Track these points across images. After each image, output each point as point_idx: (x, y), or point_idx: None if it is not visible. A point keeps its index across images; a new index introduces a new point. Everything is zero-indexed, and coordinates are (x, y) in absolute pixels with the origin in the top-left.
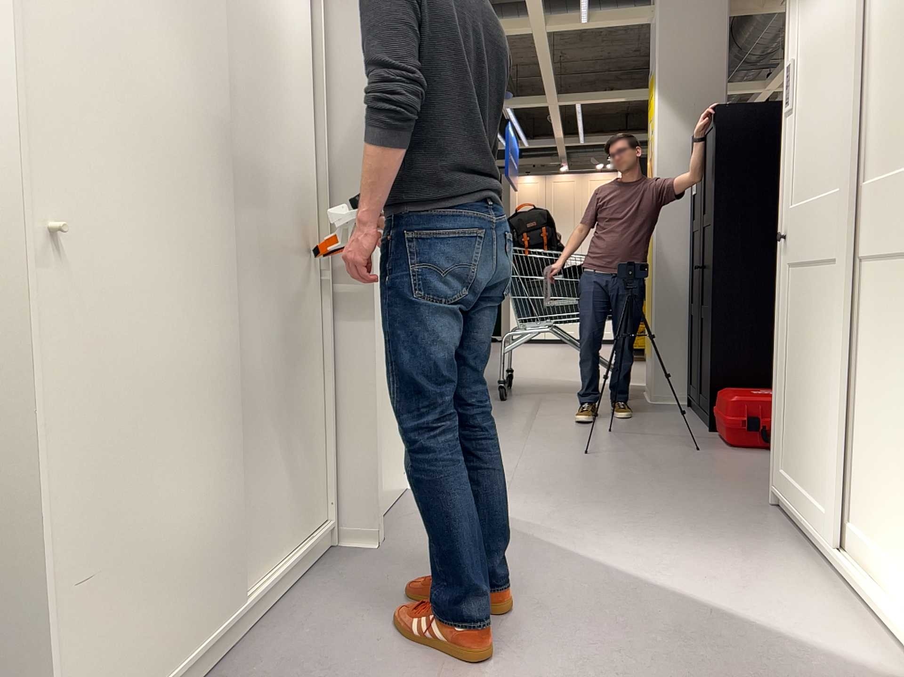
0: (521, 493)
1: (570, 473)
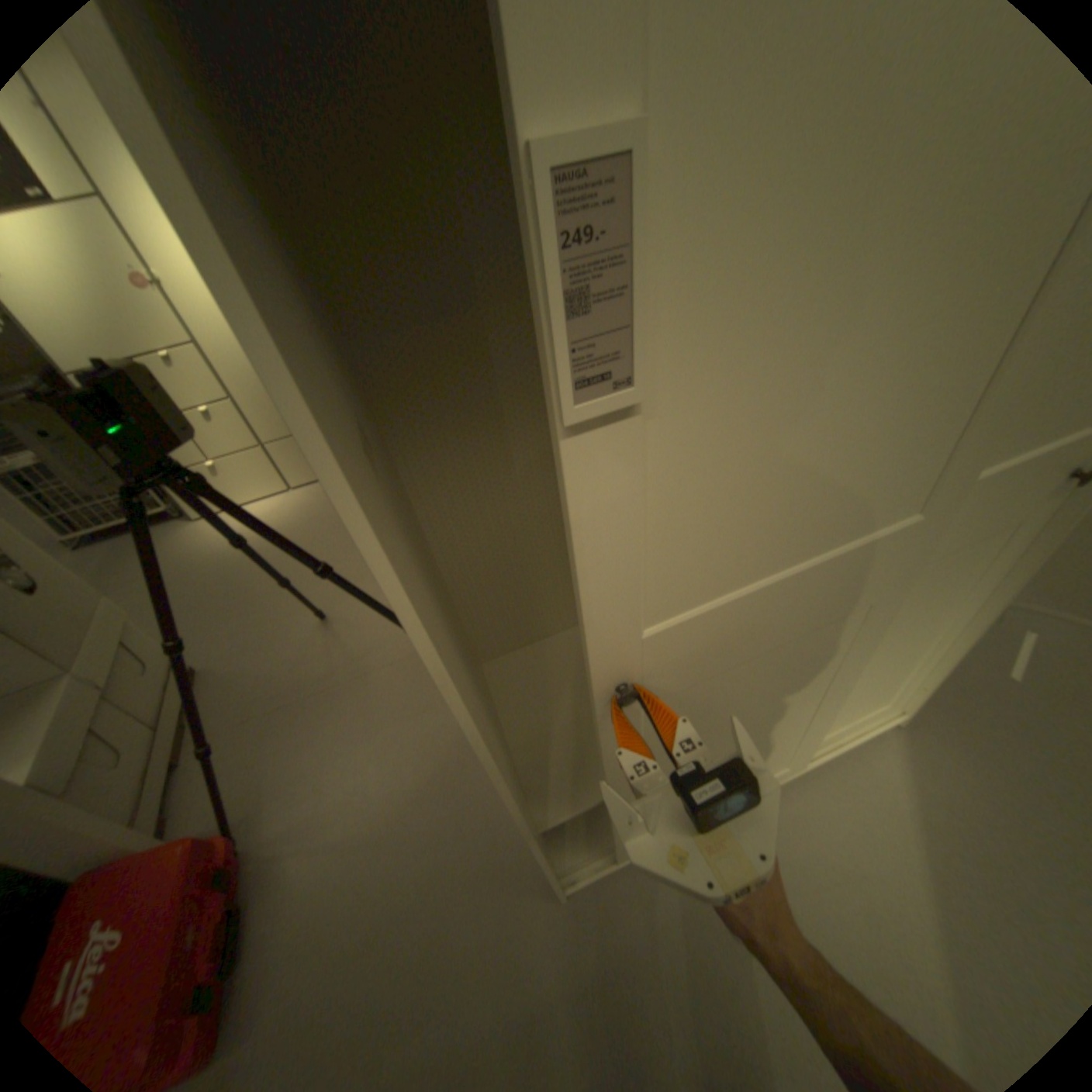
0: None
1: None
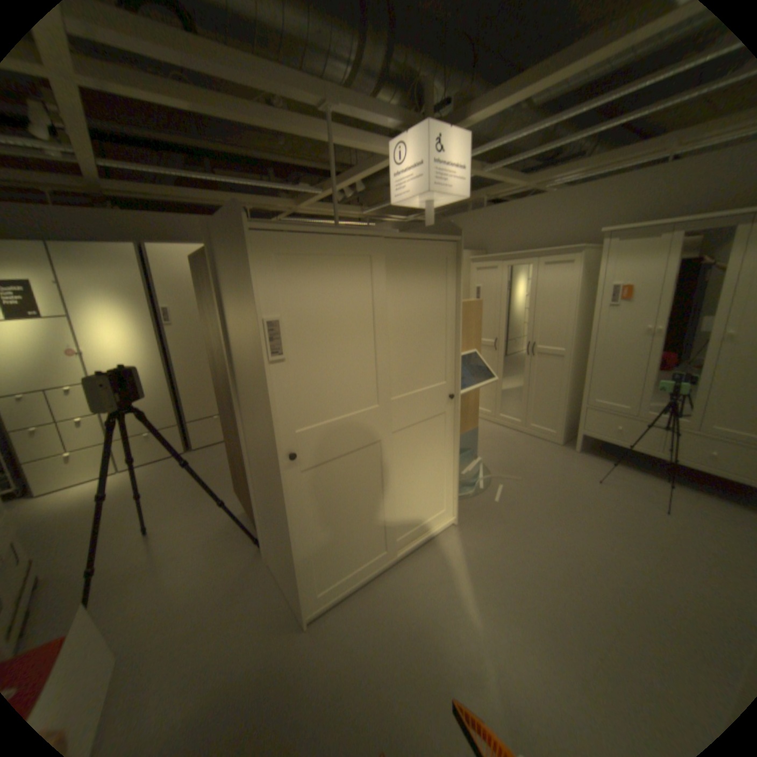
0: None
1: None
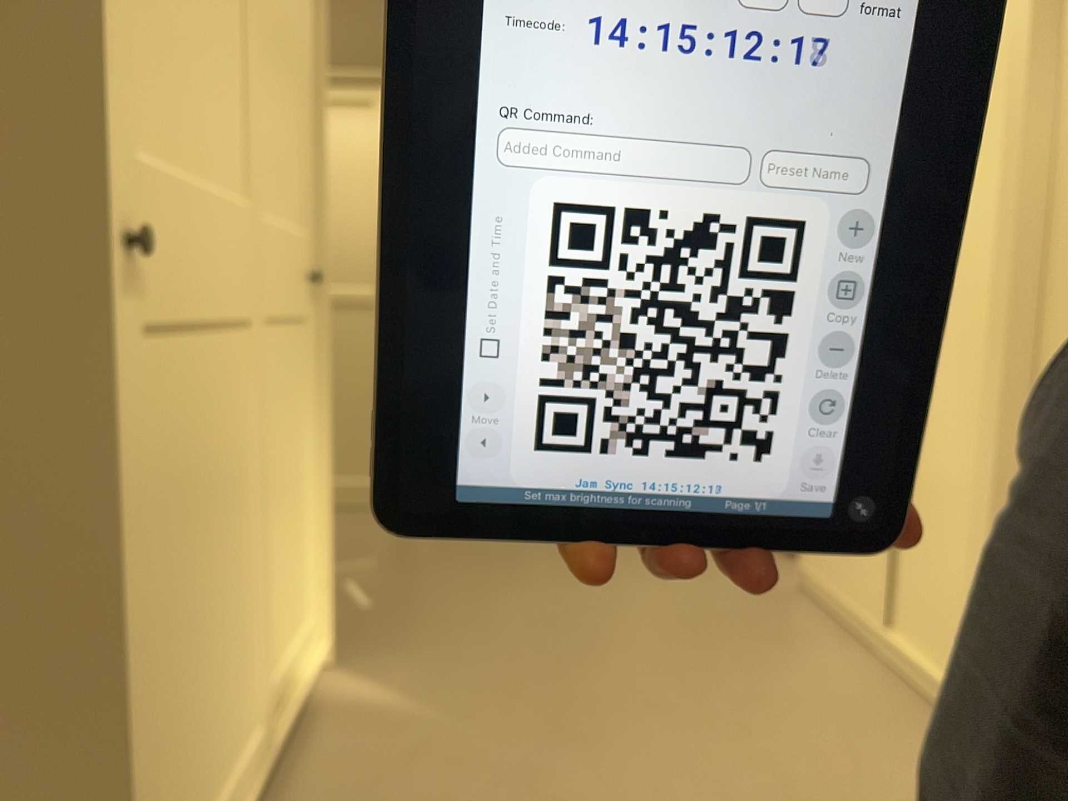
0: None
1: None
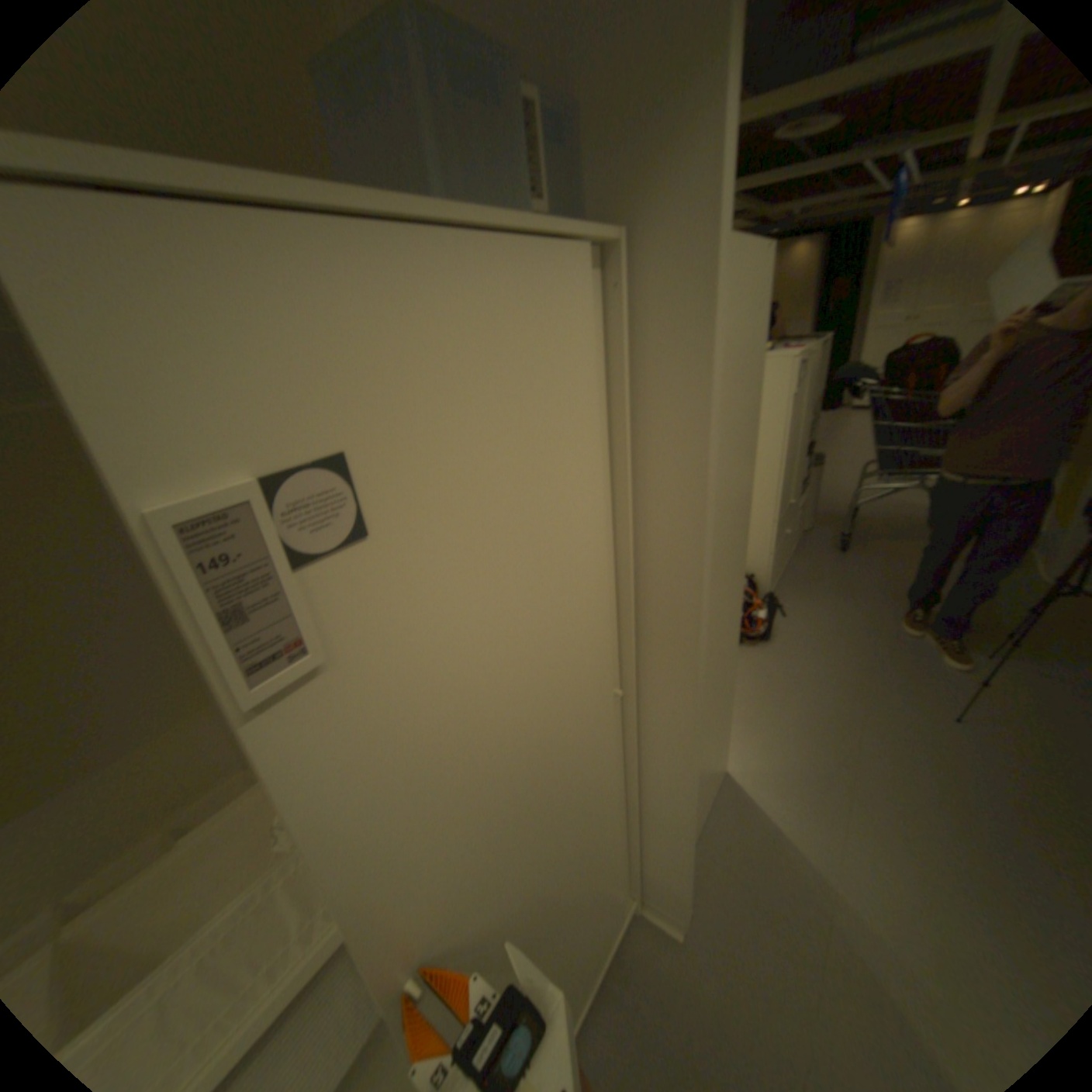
0: (868, 832)
1: (939, 790)
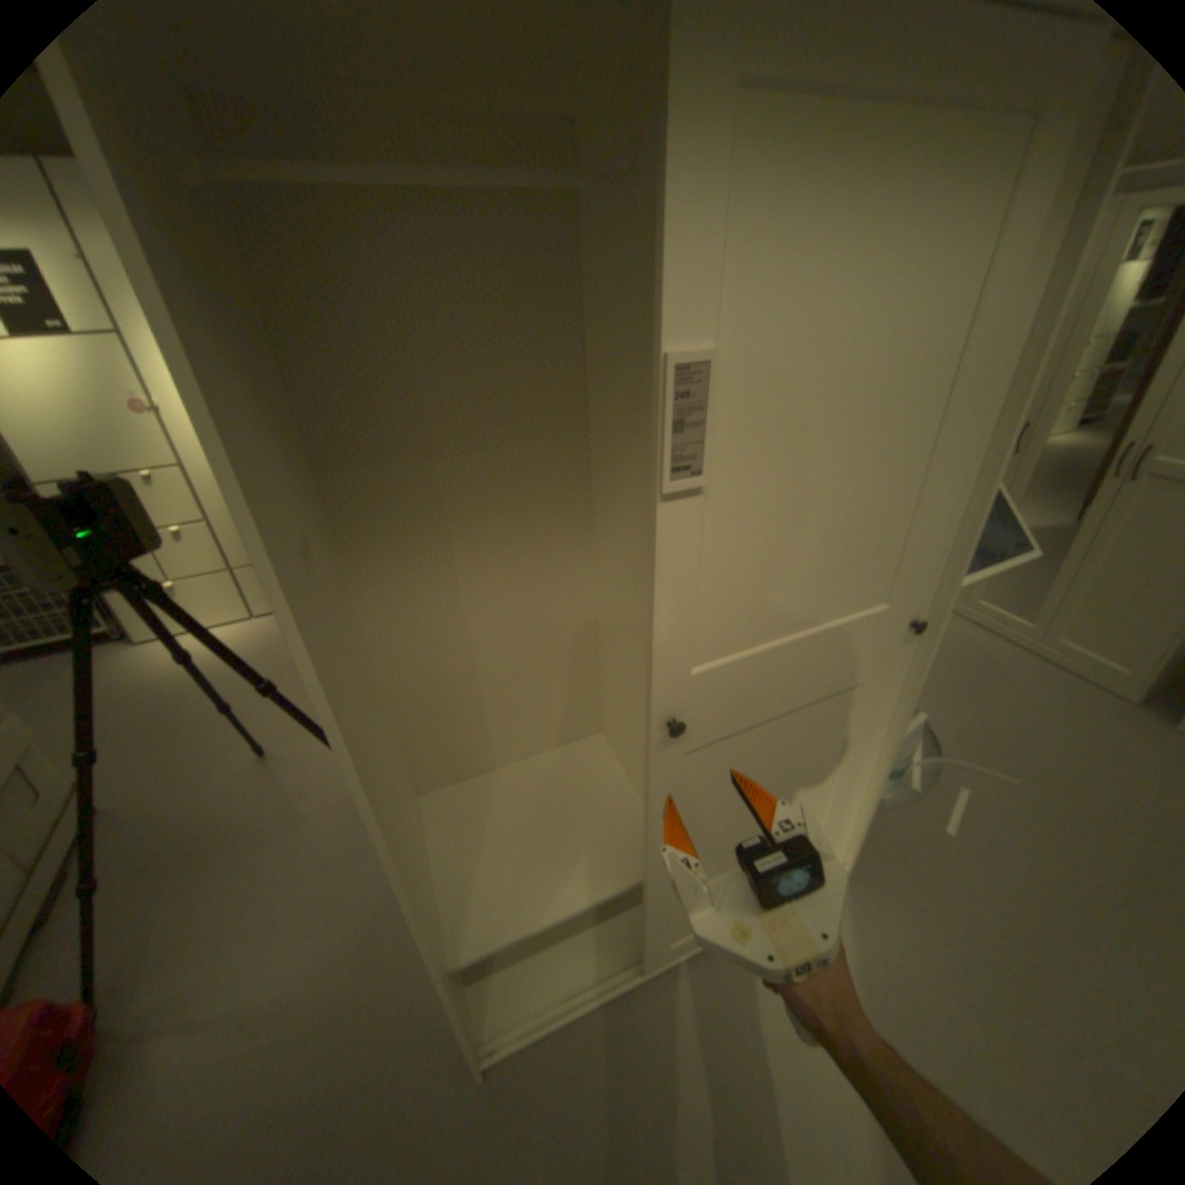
0: None
1: None
